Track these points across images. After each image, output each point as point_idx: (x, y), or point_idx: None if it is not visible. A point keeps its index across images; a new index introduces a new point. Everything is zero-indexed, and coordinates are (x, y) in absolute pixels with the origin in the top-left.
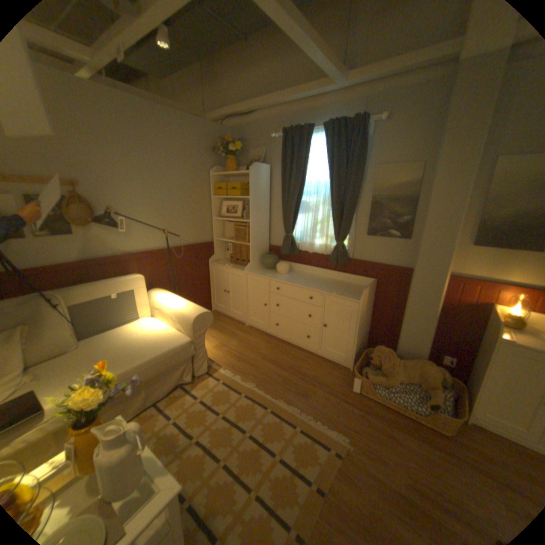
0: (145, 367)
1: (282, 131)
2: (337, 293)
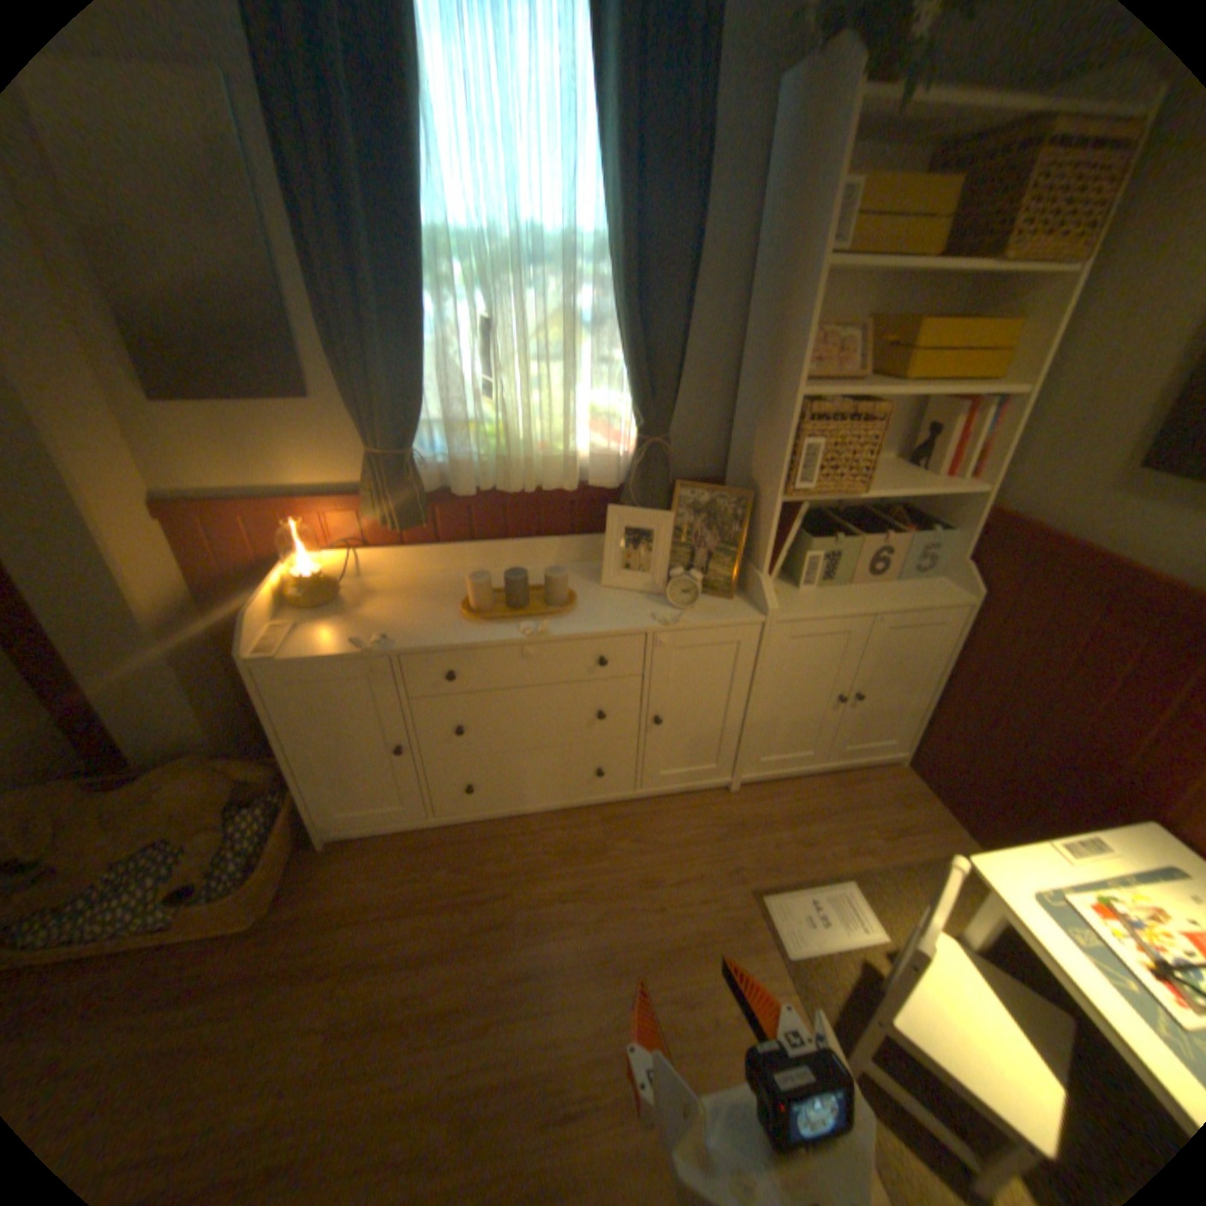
0: None
1: None
2: None
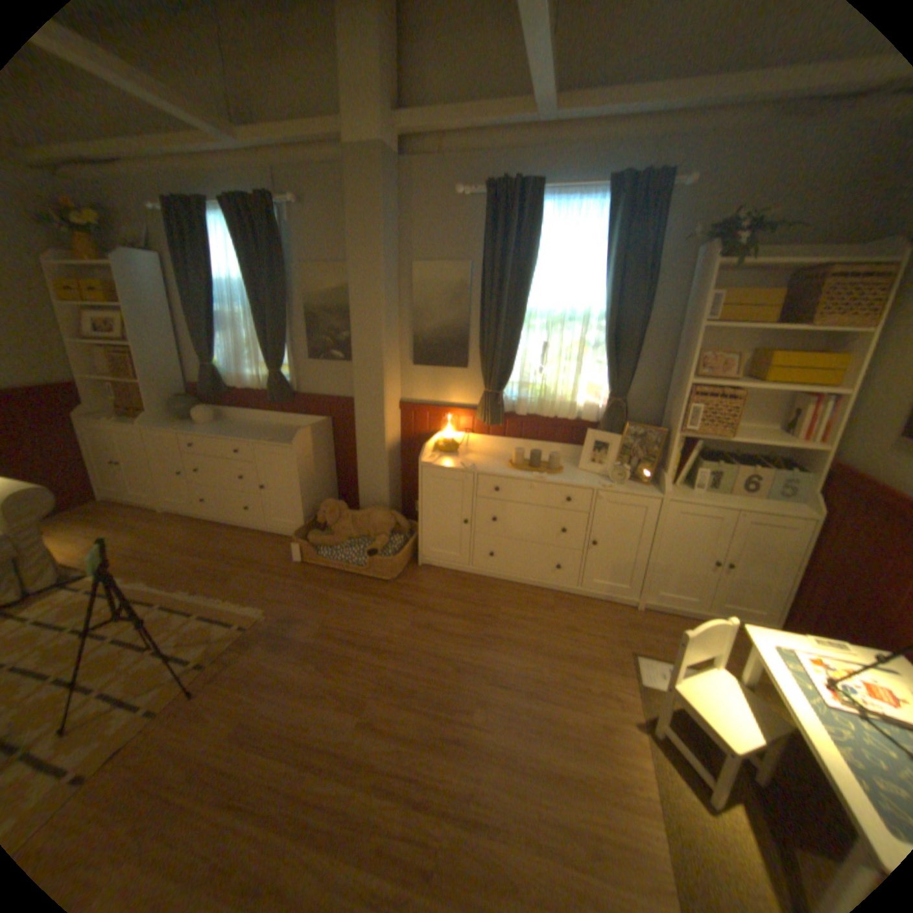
0: None
1: (161, 202)
2: (267, 441)
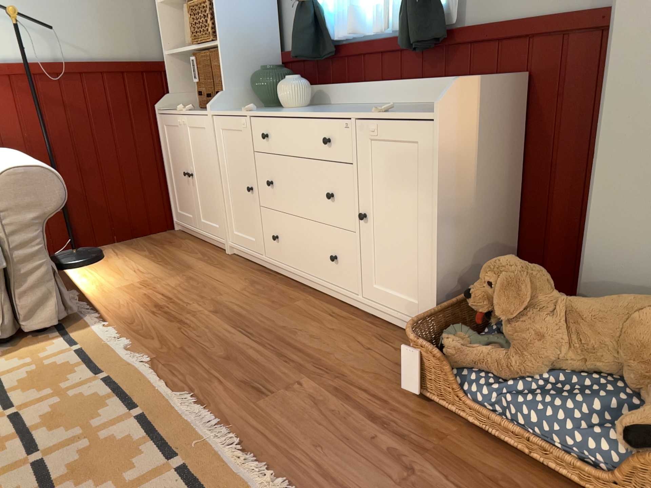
0: None
1: None
2: (382, 111)
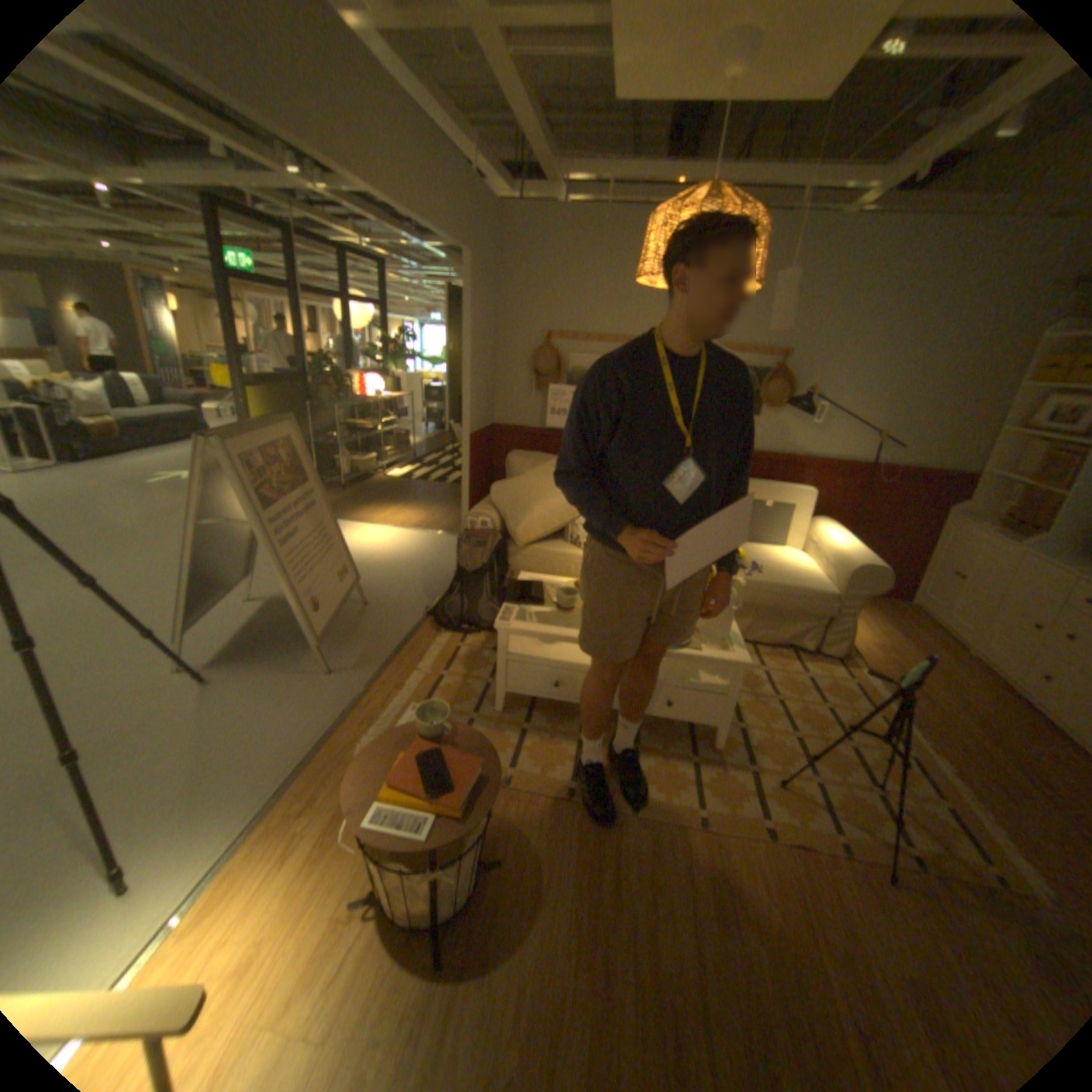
0: (765, 589)
1: None
2: None
